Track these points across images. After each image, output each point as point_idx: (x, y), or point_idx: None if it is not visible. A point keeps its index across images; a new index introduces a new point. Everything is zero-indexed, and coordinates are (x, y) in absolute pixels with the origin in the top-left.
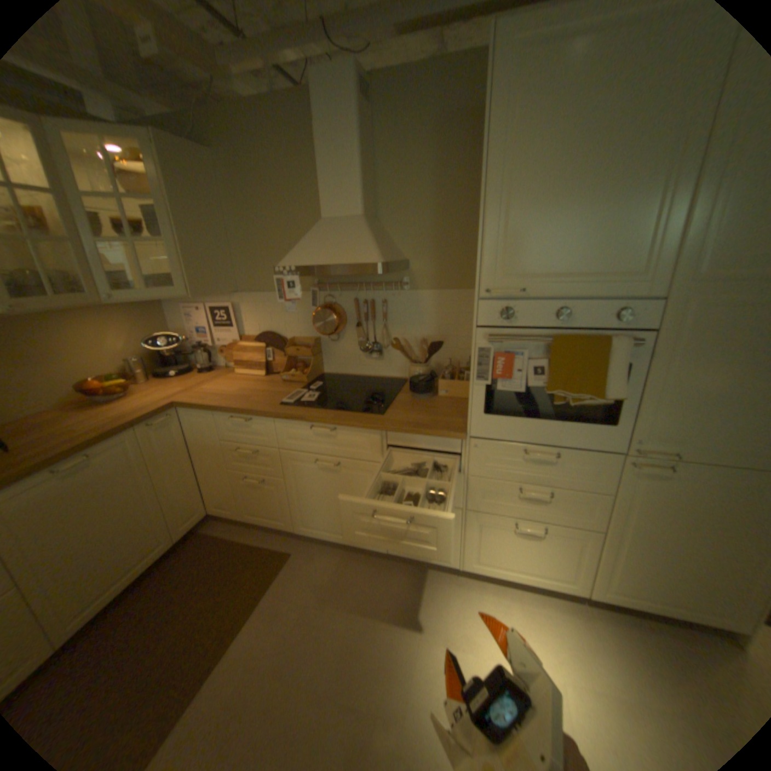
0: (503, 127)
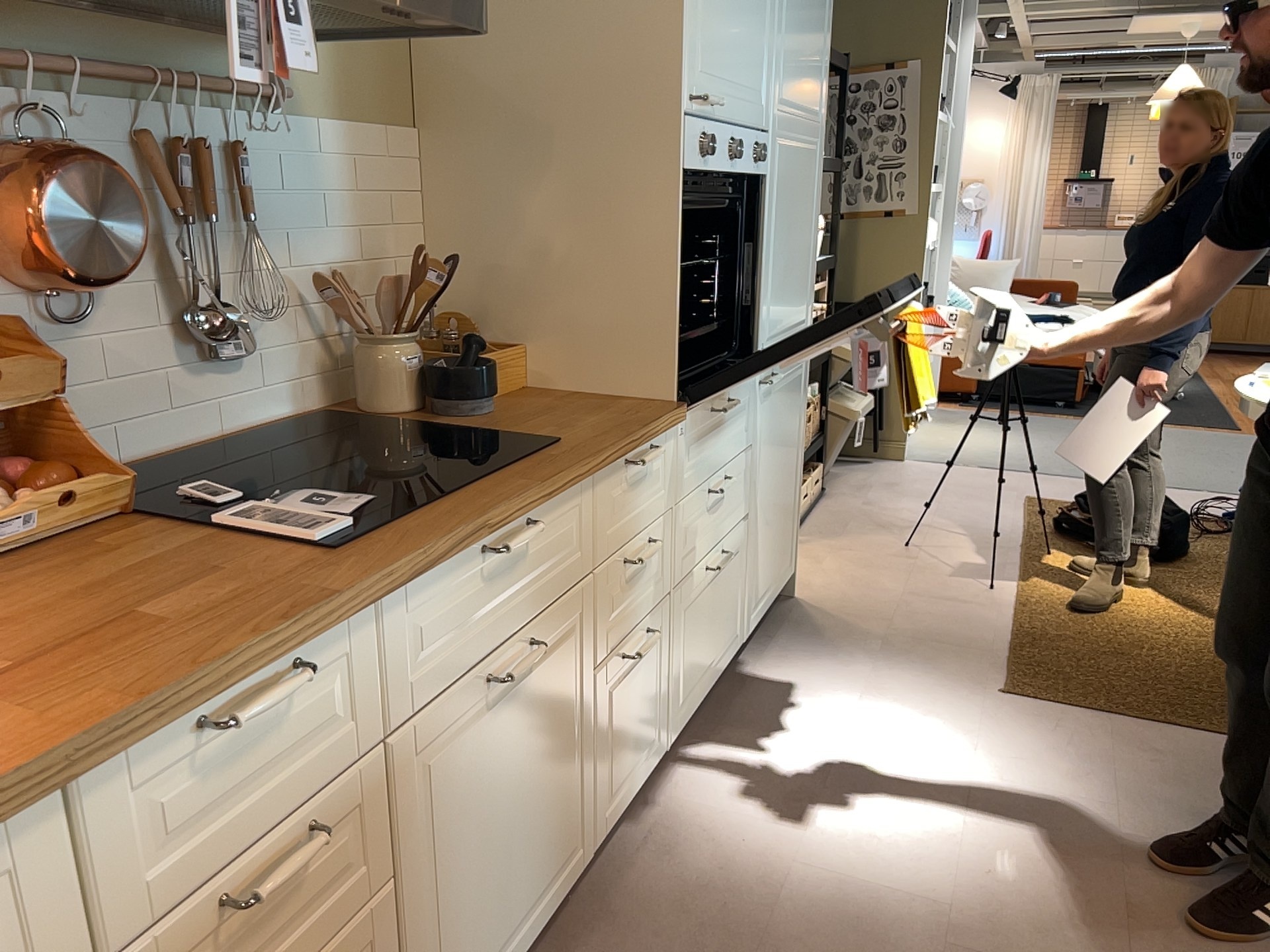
0: None
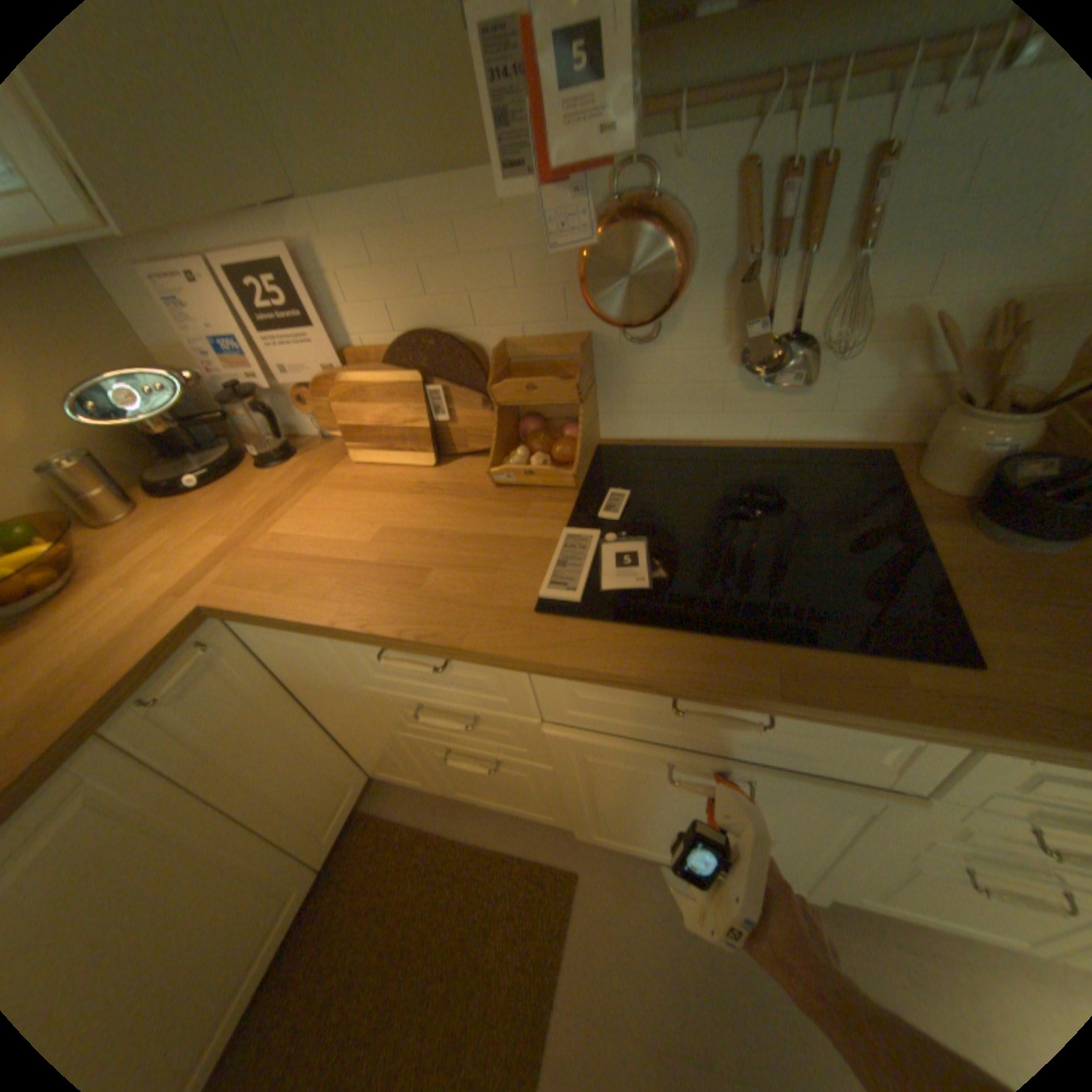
0: None
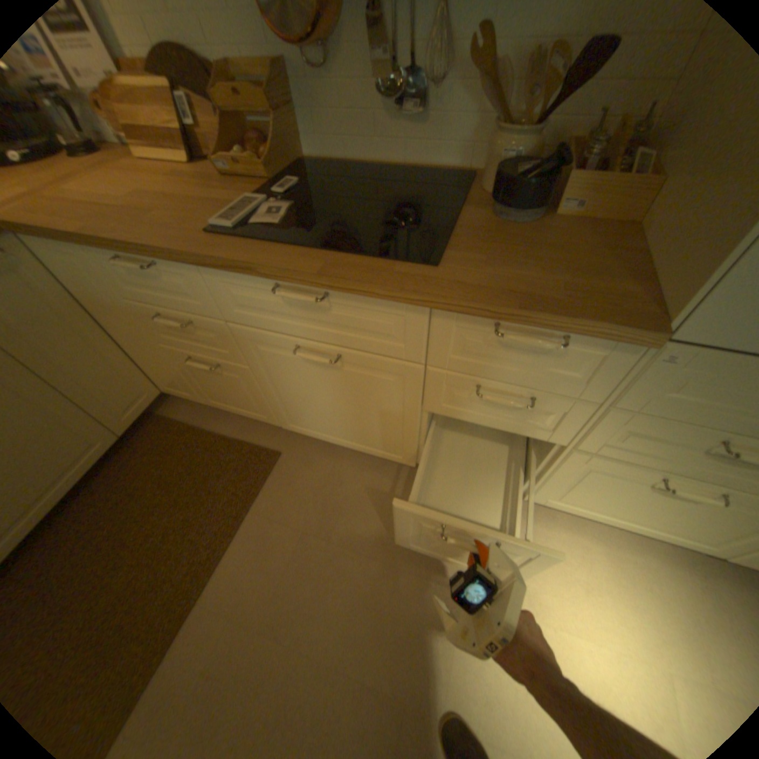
0: None
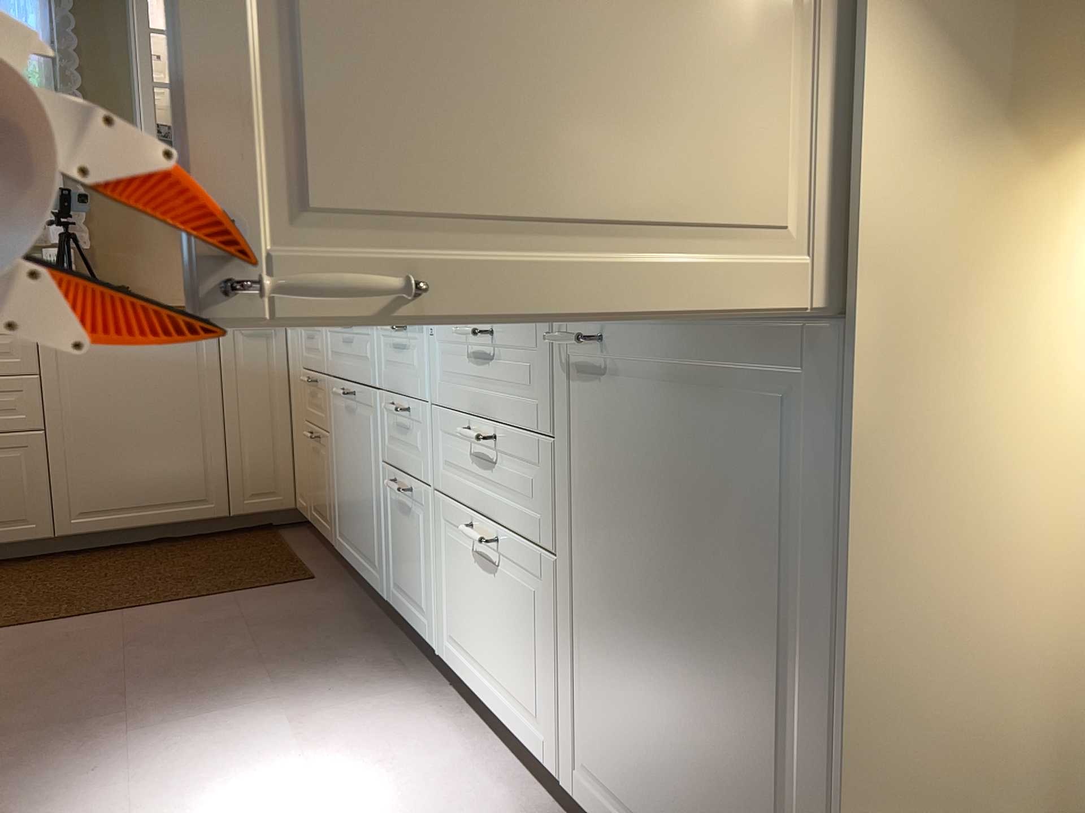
0: None
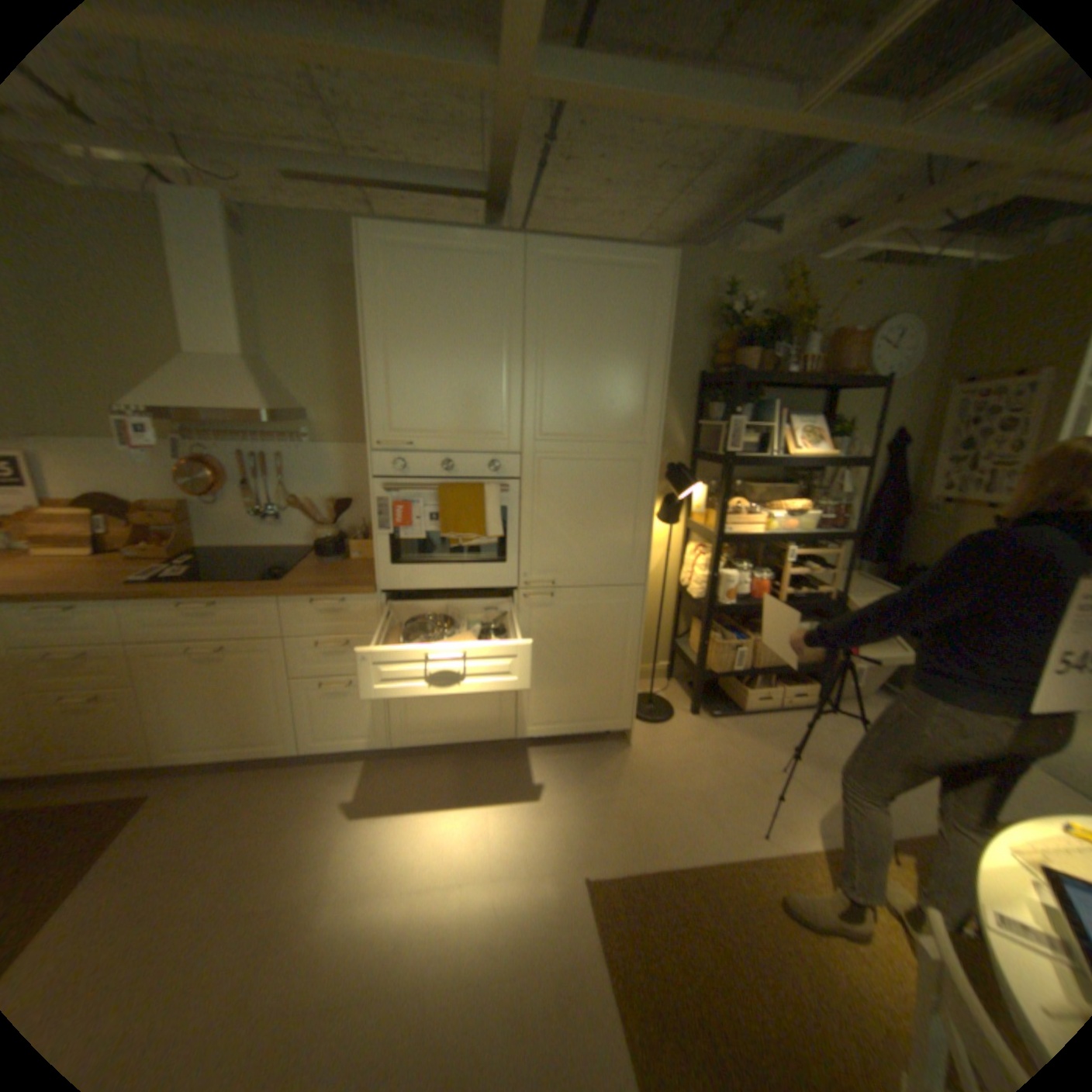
0: (372, 304)
